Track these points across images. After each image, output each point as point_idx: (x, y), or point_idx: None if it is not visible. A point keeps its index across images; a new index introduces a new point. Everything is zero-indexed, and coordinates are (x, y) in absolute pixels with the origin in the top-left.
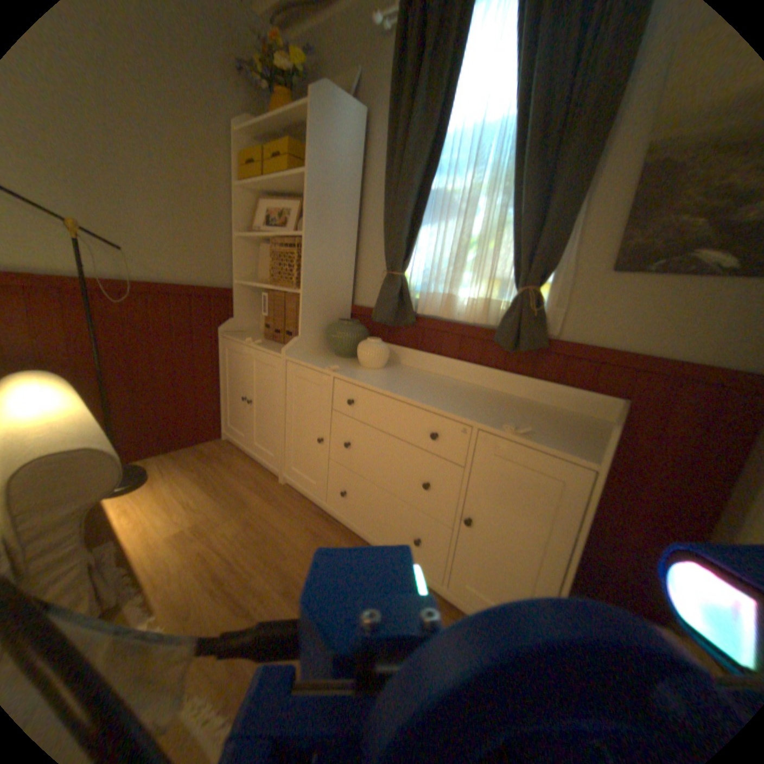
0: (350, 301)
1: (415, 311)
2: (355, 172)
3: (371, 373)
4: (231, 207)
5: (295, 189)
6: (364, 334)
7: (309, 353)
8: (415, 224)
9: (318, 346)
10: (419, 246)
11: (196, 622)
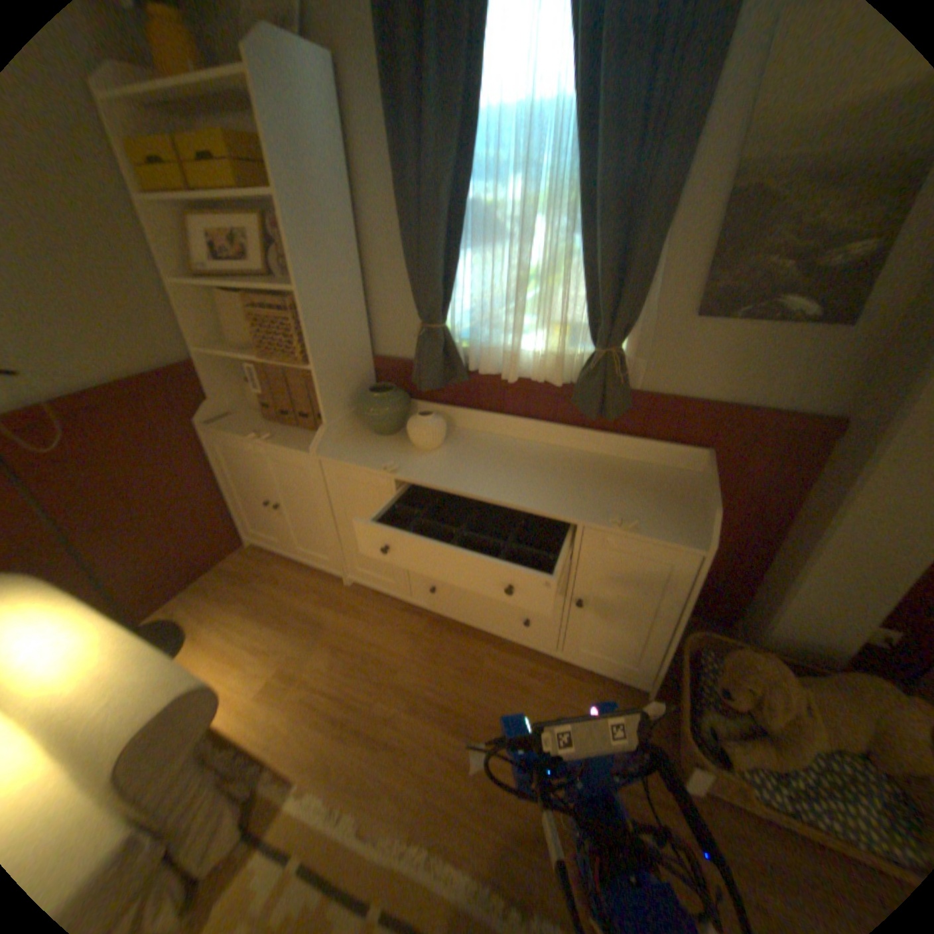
0: (370, 352)
1: (466, 367)
2: (338, 168)
3: (433, 458)
4: (145, 235)
5: (245, 198)
6: (407, 403)
7: (341, 438)
8: (448, 253)
9: (349, 425)
10: (457, 283)
11: (339, 770)
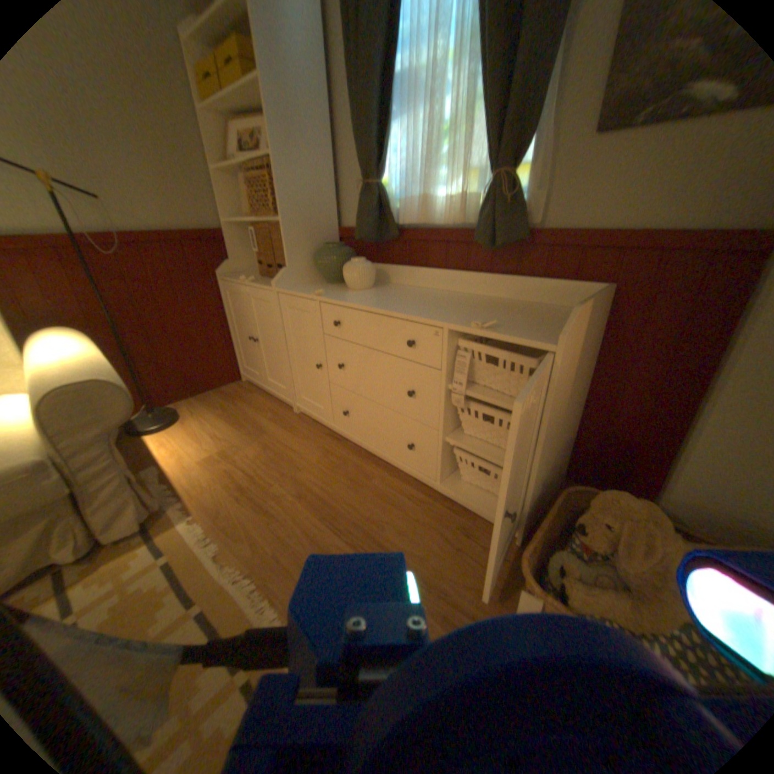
0: (335, 222)
1: (396, 222)
2: (316, 65)
3: (356, 293)
4: (200, 135)
5: (259, 101)
6: (350, 255)
7: (299, 283)
8: (385, 118)
9: (308, 275)
10: (391, 144)
11: (225, 518)
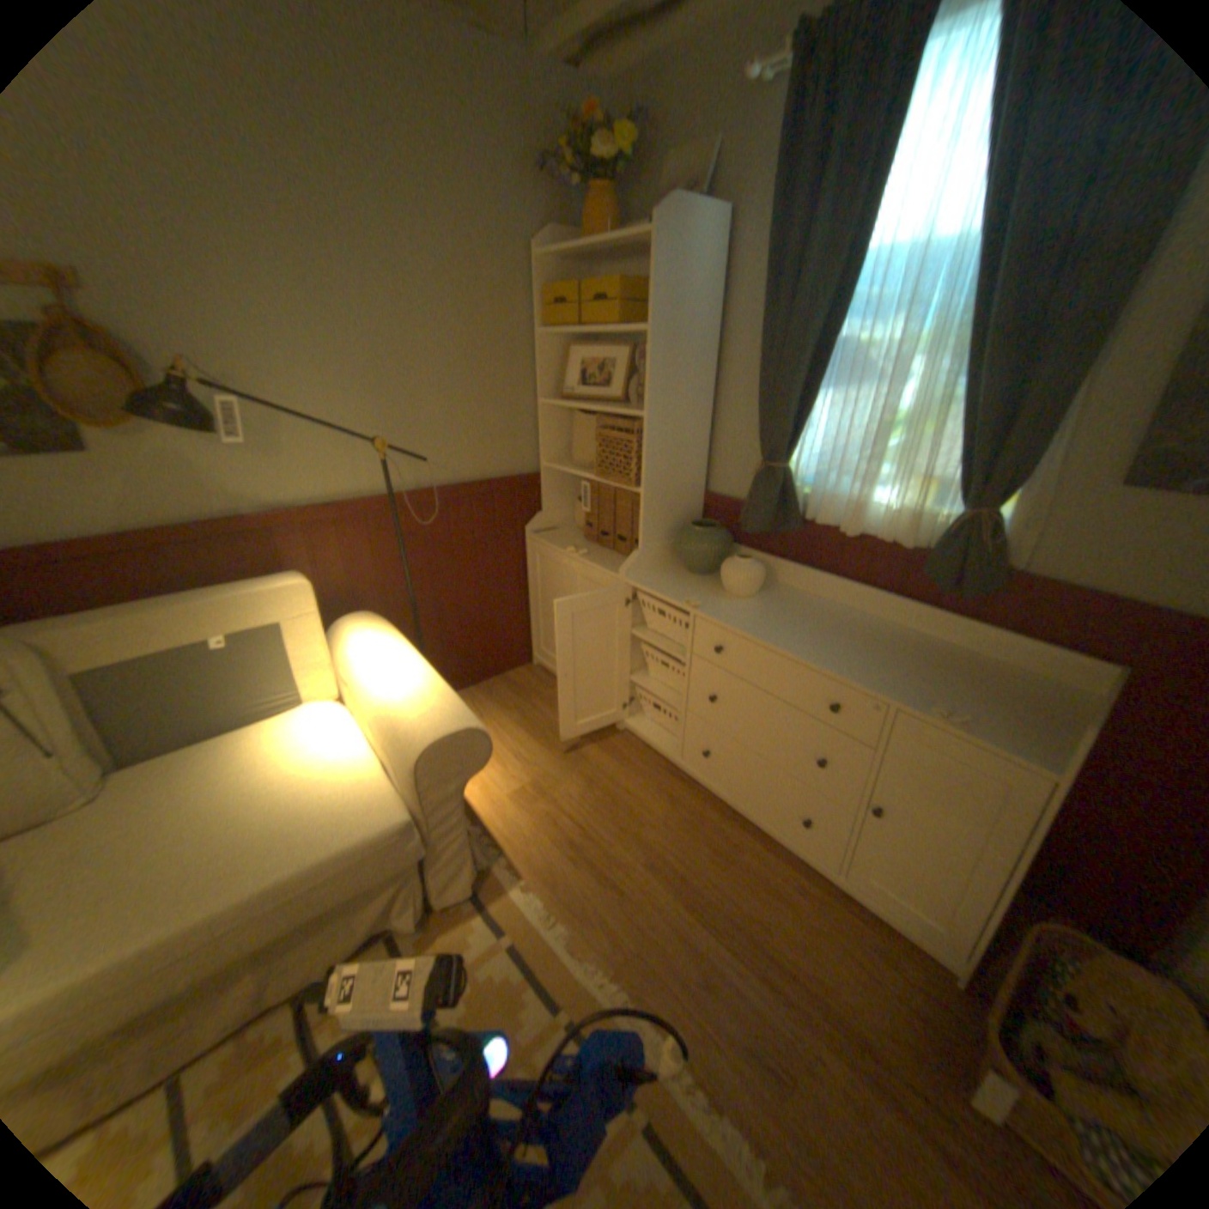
0: (702, 488)
1: (801, 515)
2: (712, 307)
3: (740, 605)
4: (533, 363)
5: (622, 333)
6: (727, 544)
7: (651, 568)
8: (806, 392)
9: (662, 557)
10: (810, 423)
11: (564, 888)
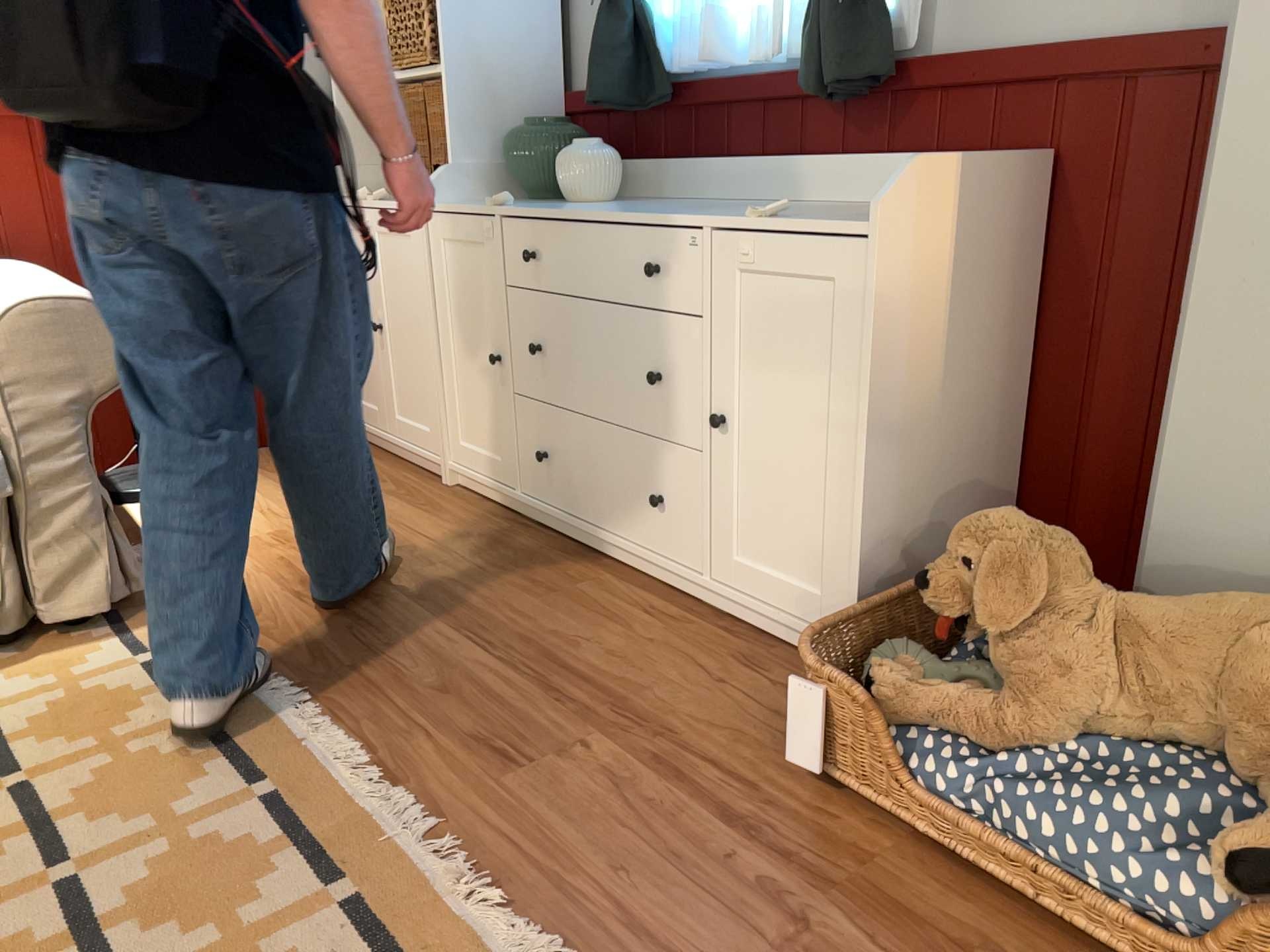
0: (556, 87)
1: (664, 72)
2: None
3: (574, 206)
4: None
5: None
6: (573, 142)
7: (471, 200)
8: None
9: (491, 186)
10: None
11: (270, 616)
